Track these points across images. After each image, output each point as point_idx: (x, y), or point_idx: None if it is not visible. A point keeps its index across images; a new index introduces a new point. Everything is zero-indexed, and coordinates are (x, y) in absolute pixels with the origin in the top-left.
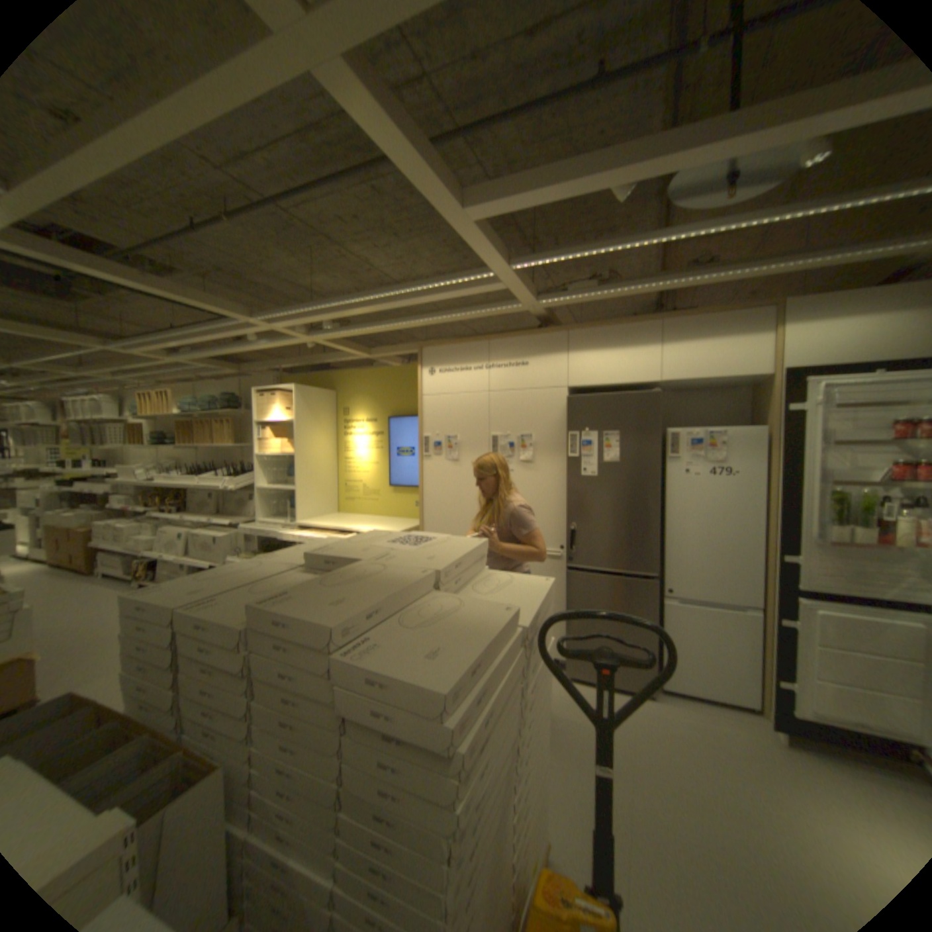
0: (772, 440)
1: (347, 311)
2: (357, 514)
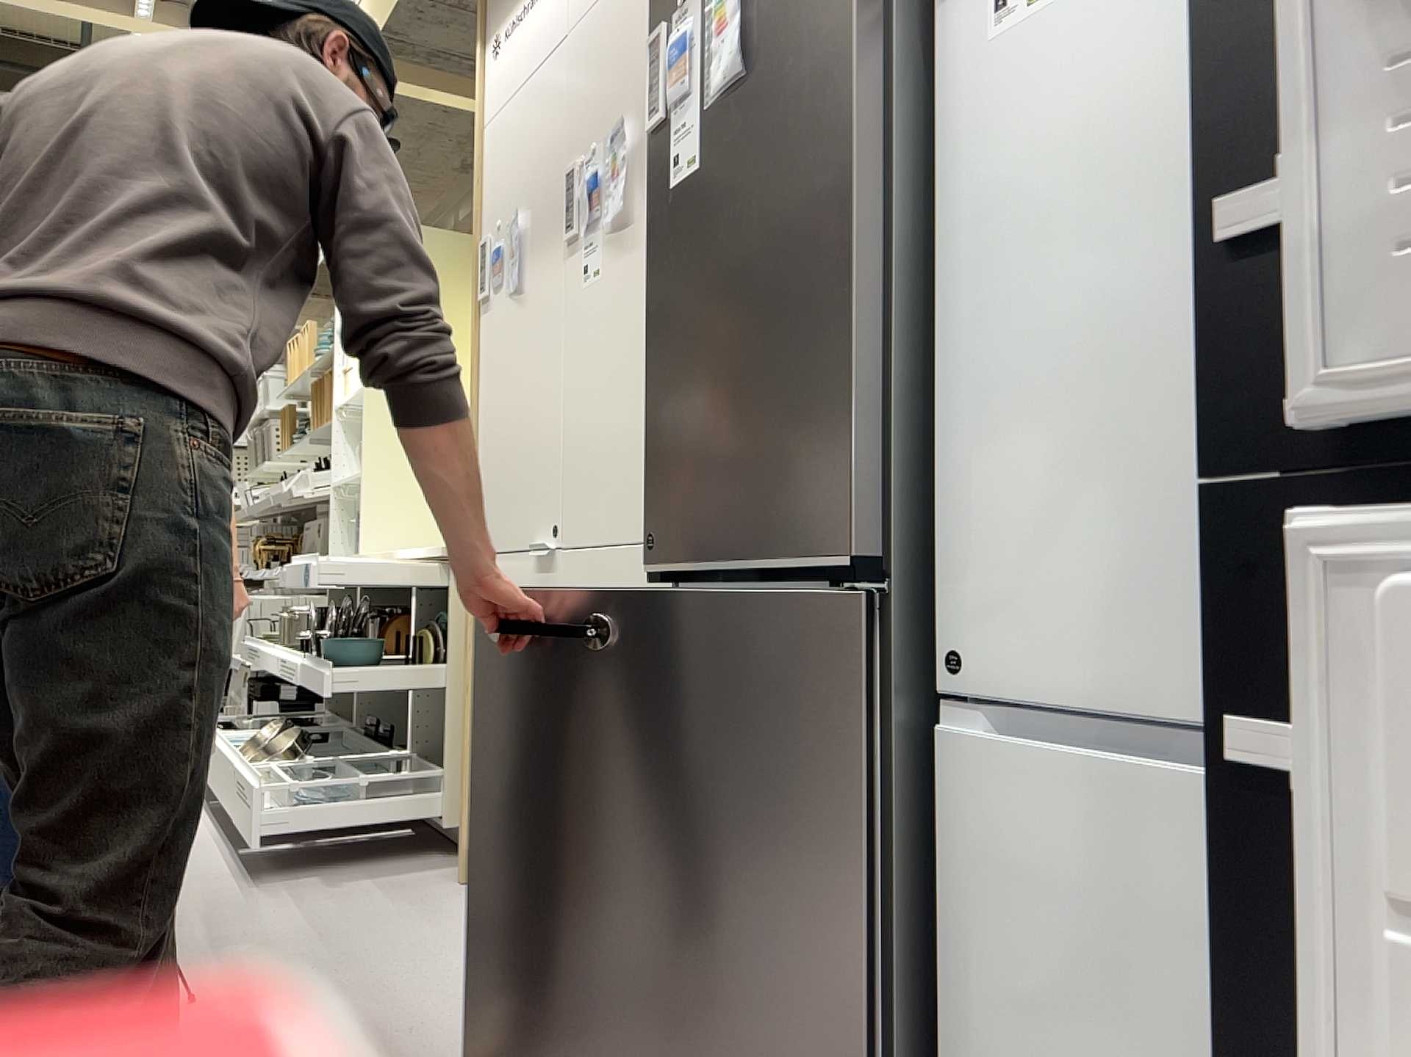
0: None
1: None
2: None
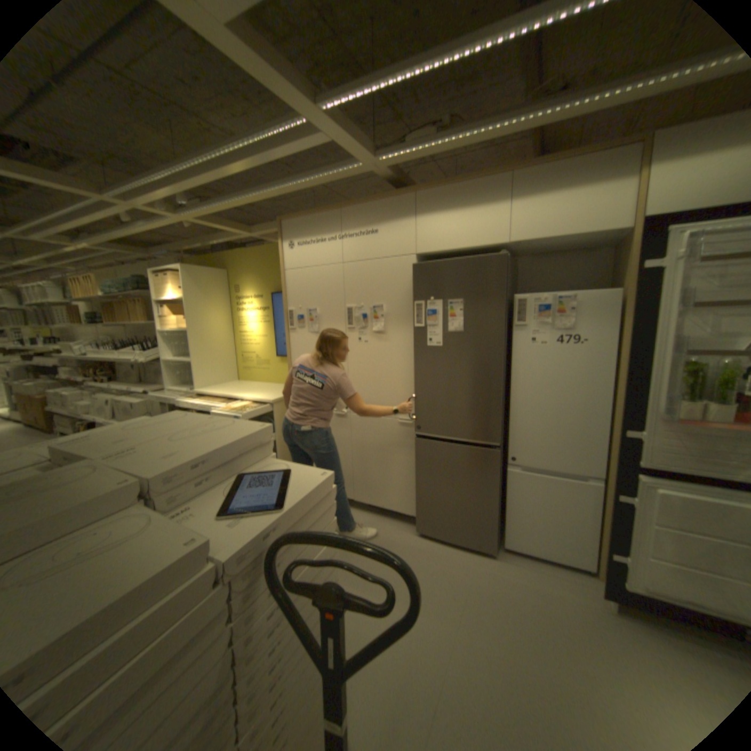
0: (627, 304)
1: (186, 181)
2: (253, 381)
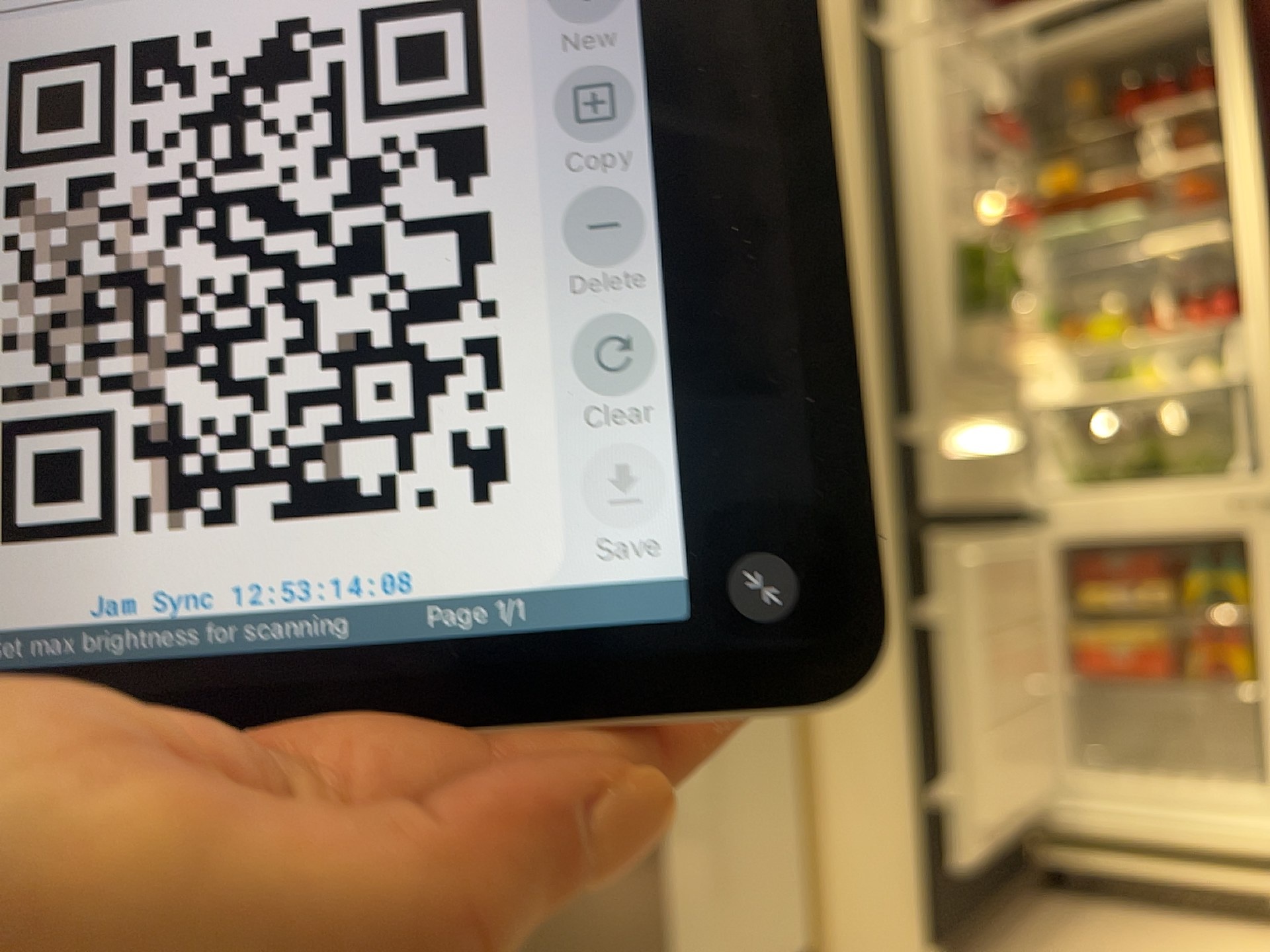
0: None
1: None
2: None
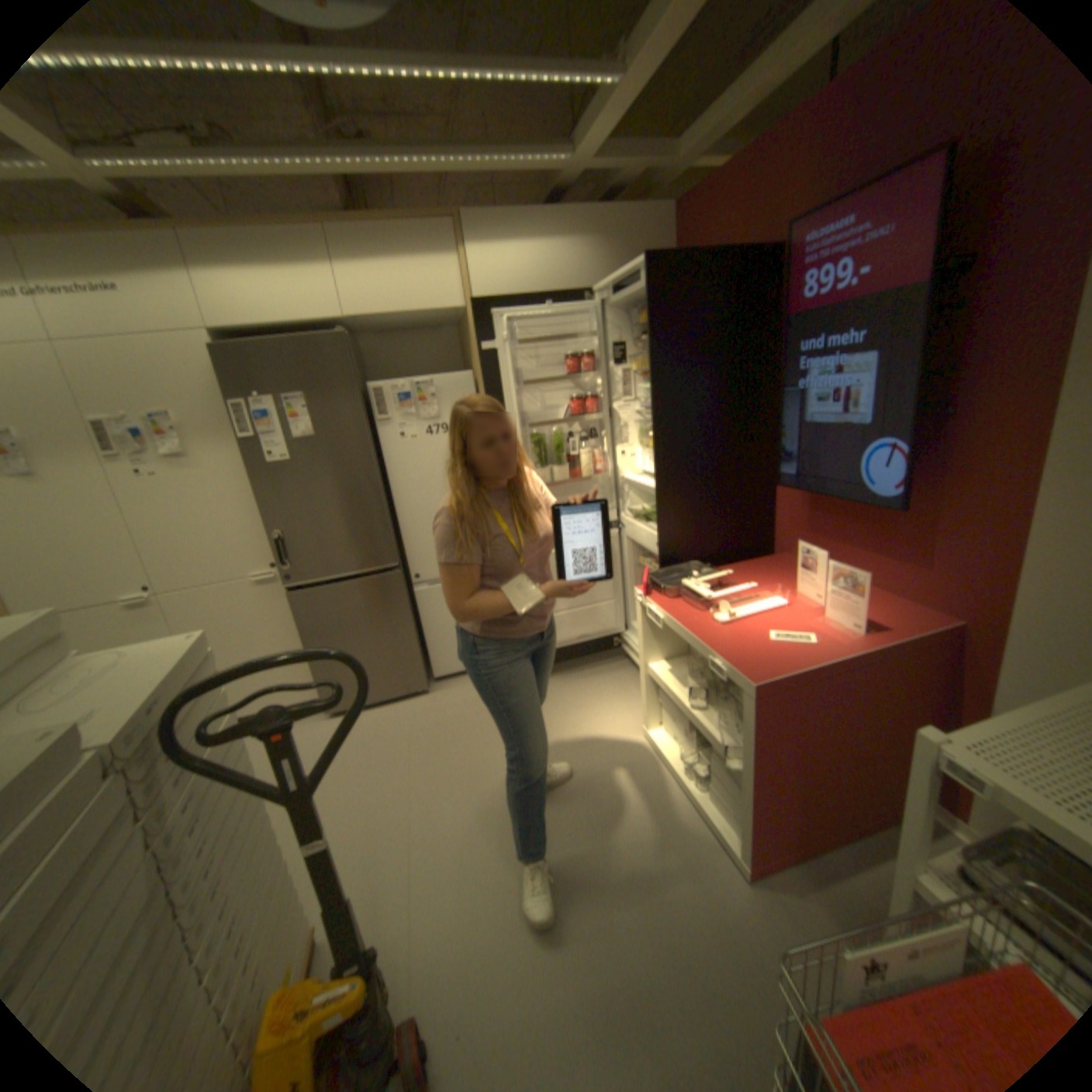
0: (478, 387)
1: None
2: None
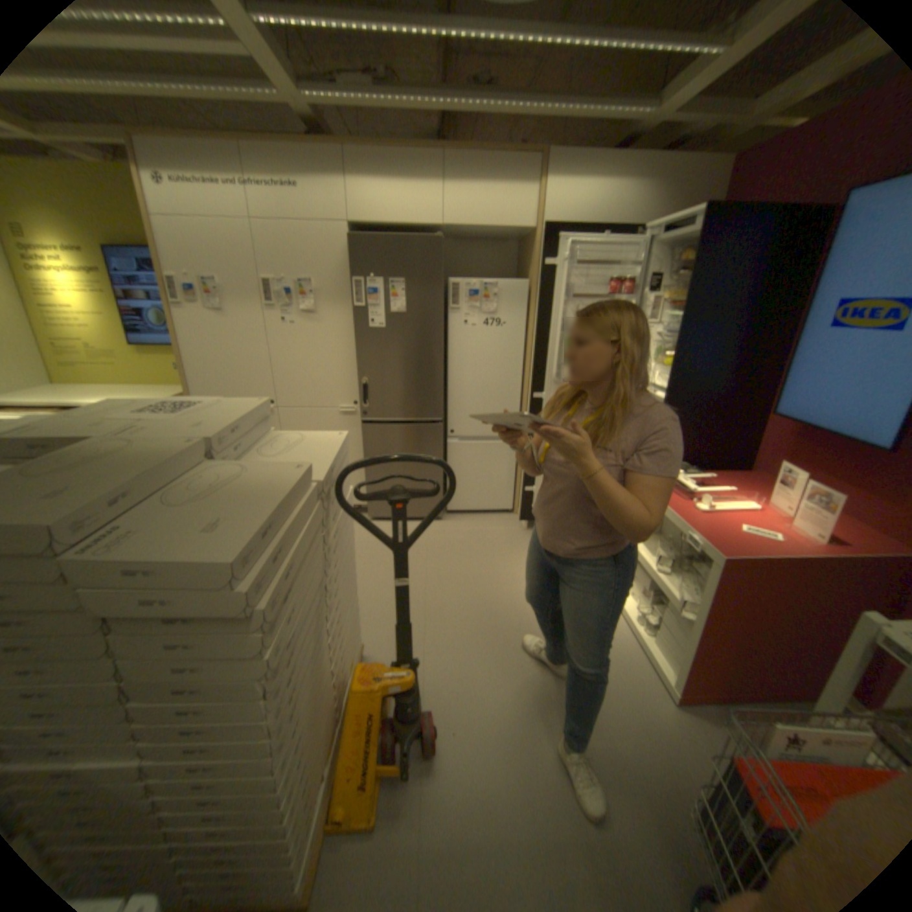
0: (531, 294)
1: None
2: (85, 384)
